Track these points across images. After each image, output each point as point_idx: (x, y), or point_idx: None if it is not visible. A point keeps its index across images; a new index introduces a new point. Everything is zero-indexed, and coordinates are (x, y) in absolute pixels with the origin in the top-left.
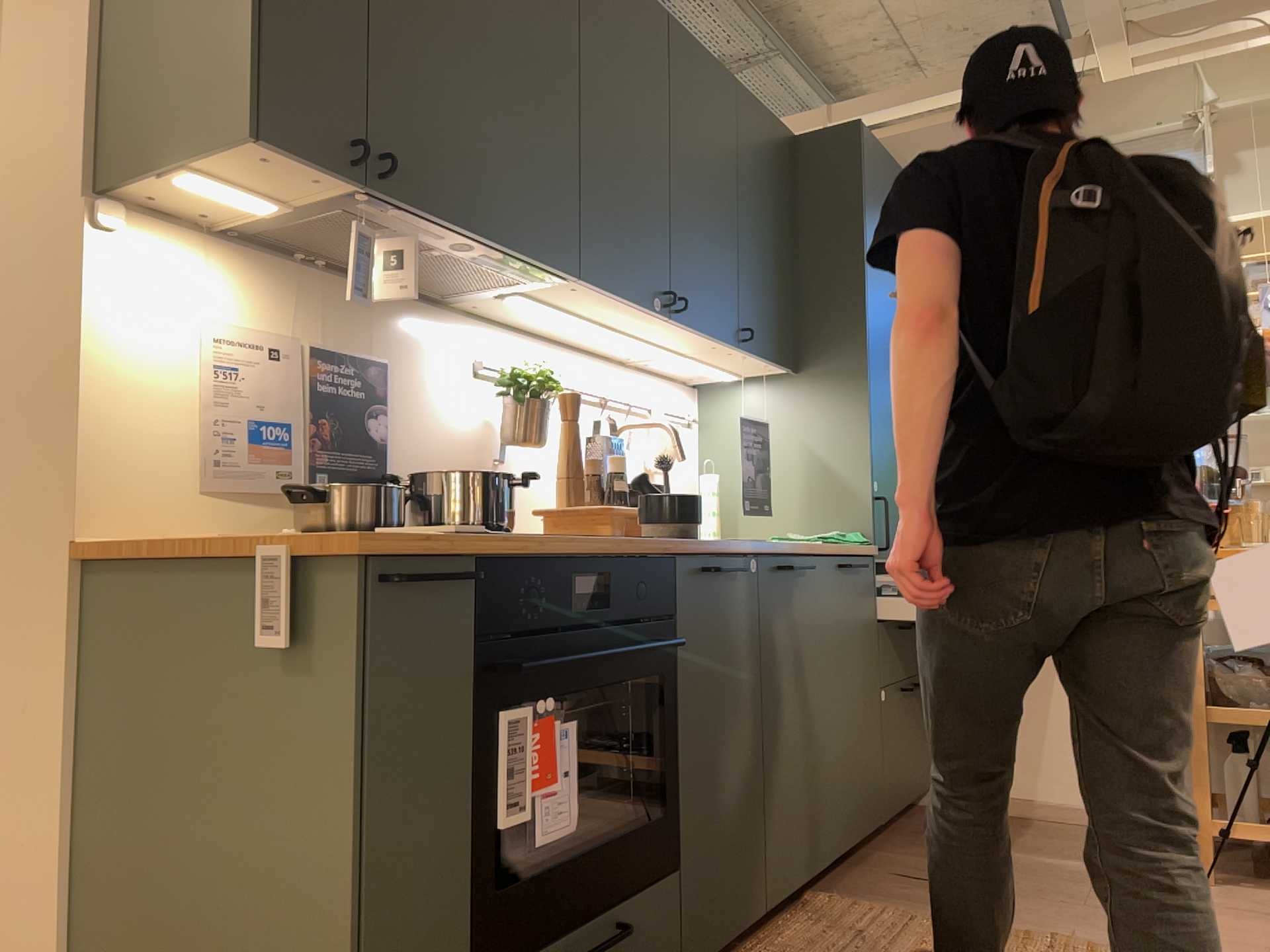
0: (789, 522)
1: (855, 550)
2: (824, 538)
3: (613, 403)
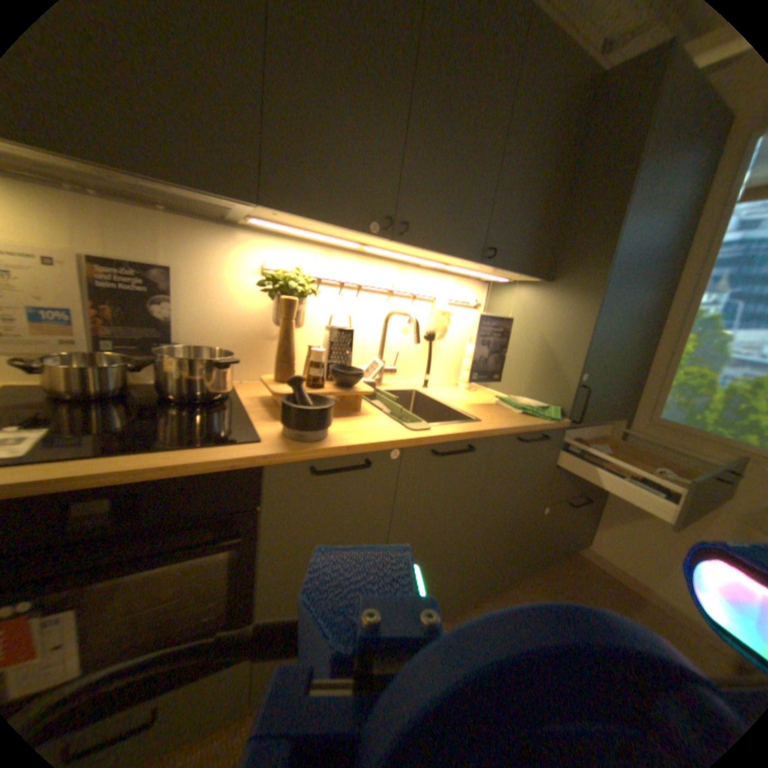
0: (516, 382)
1: (541, 423)
2: (524, 406)
3: (399, 292)
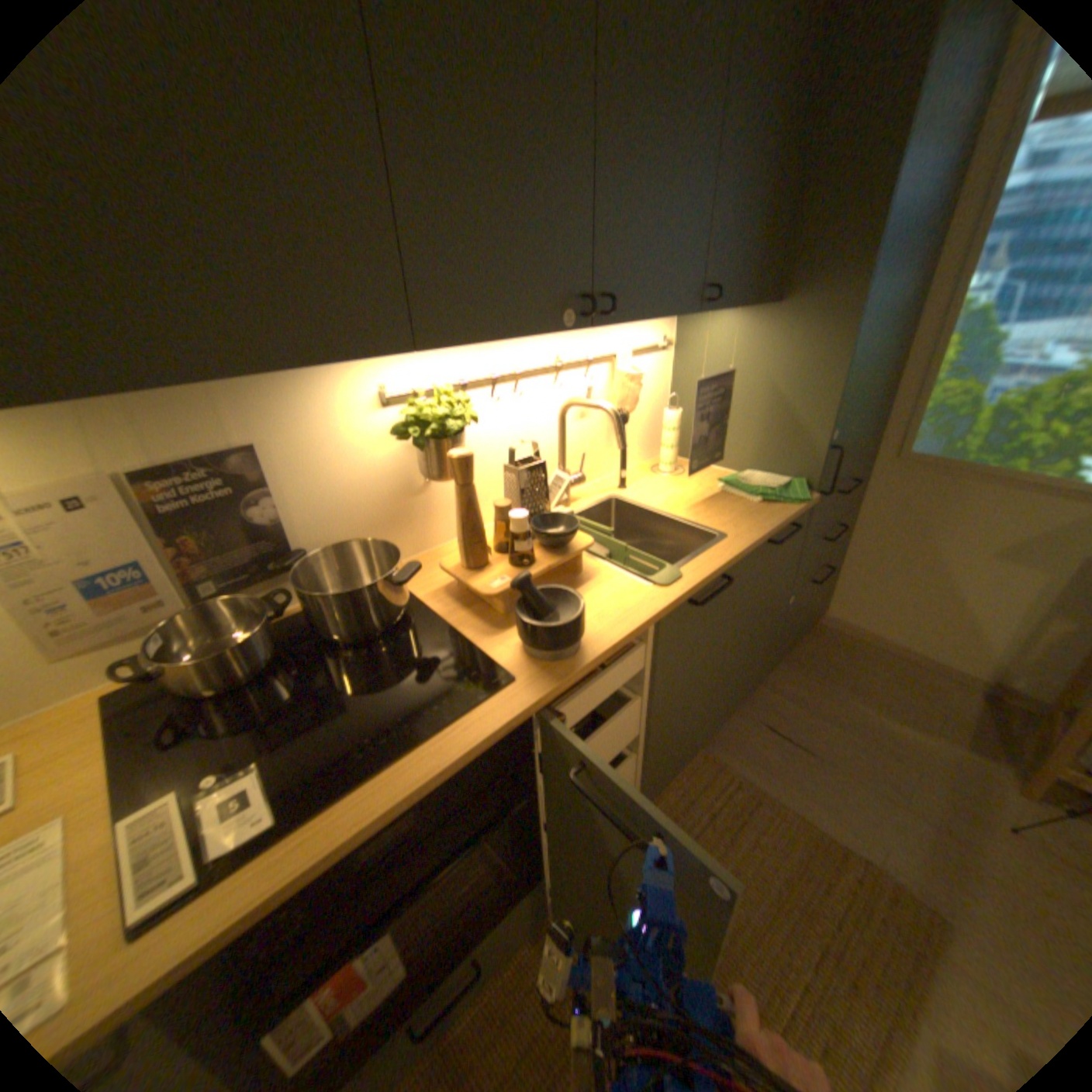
0: (739, 452)
1: (790, 512)
2: (763, 492)
3: (568, 364)
